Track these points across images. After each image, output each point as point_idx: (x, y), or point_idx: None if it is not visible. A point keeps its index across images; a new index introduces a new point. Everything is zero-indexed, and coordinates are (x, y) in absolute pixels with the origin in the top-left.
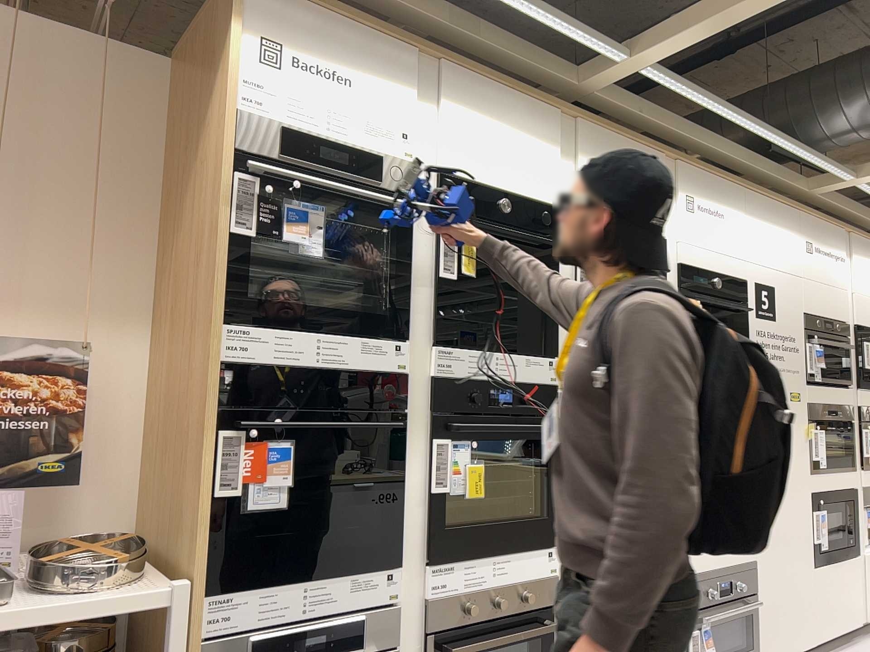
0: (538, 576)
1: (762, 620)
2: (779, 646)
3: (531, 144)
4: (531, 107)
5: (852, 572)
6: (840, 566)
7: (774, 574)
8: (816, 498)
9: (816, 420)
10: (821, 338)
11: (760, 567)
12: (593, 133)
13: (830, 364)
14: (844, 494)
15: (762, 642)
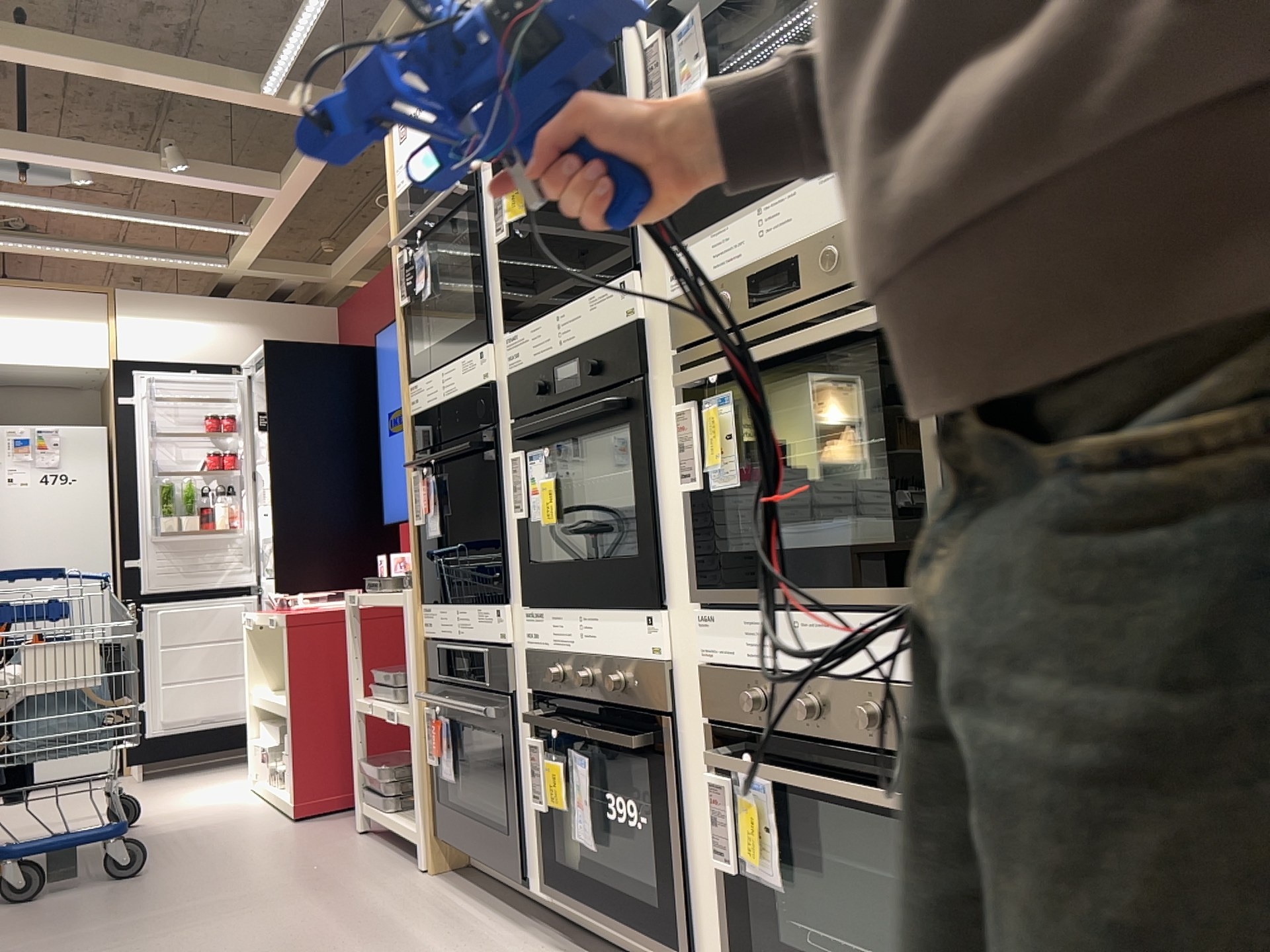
0: (635, 655)
1: None
2: None
3: None
4: None
5: None
6: None
7: None
8: None
9: None
10: None
11: None
12: None
13: None
14: None
15: None
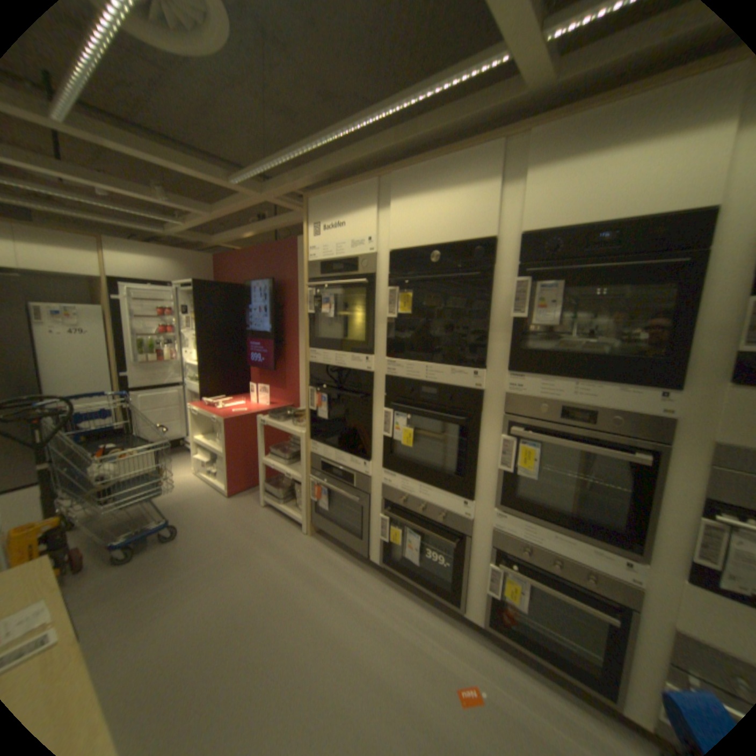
0: (454, 513)
1: None
2: None
3: (463, 193)
4: (465, 158)
5: None
6: None
7: None
8: None
9: None
10: None
11: None
12: (553, 131)
13: None
14: None
15: None
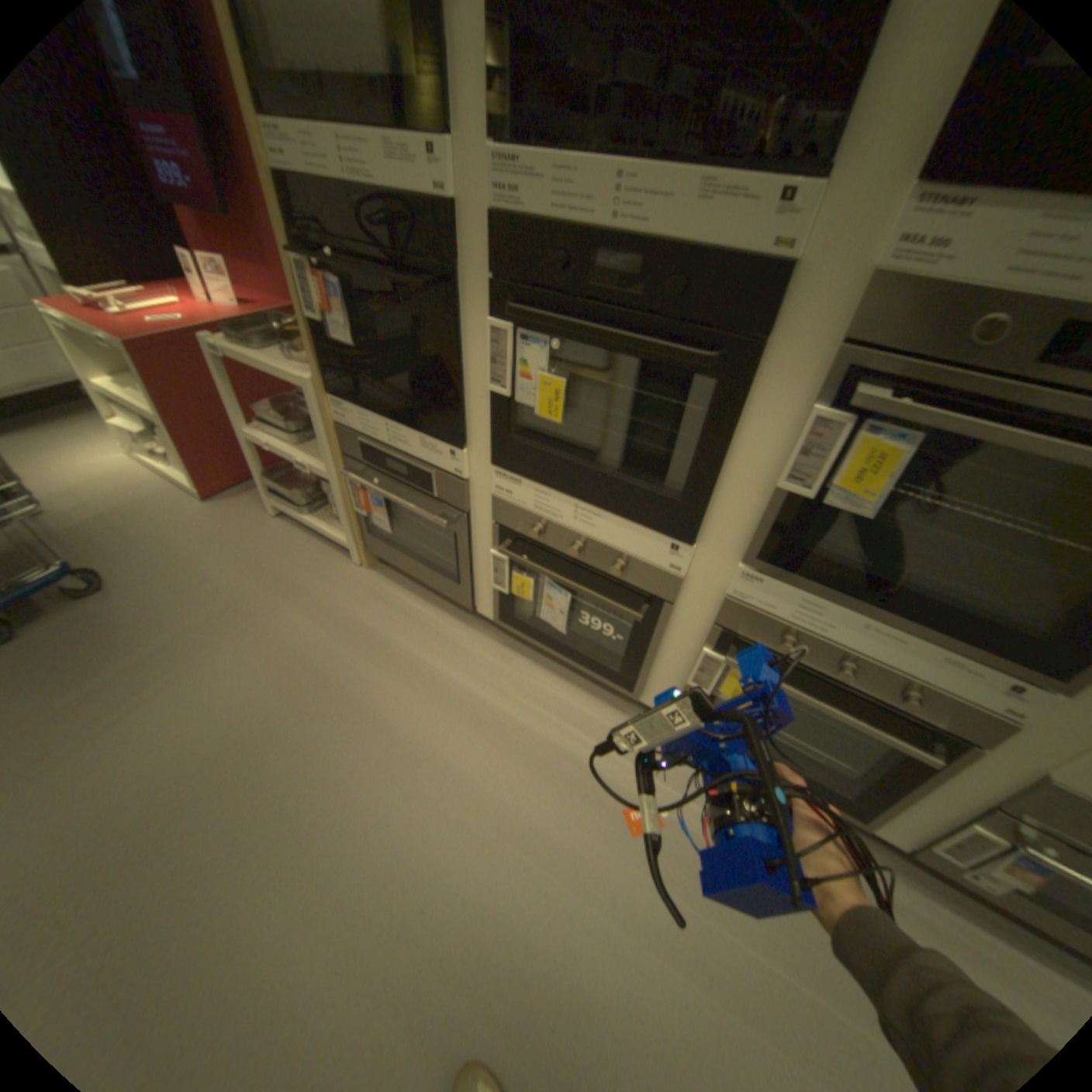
0: (646, 560)
1: None
2: None
3: None
4: None
5: None
6: None
7: None
8: None
9: None
10: None
11: None
12: None
13: None
14: None
15: None
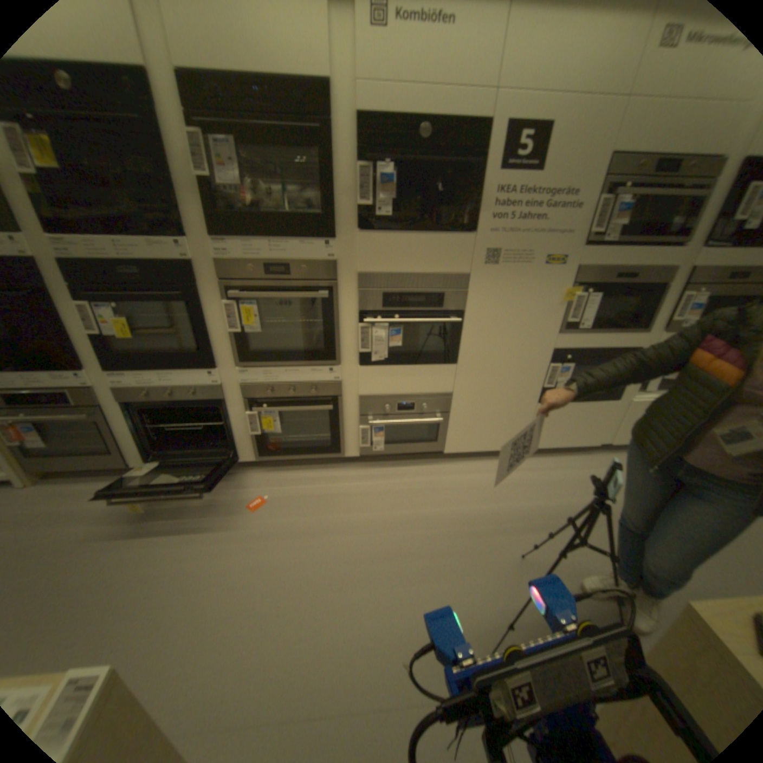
0: (202, 384)
1: (452, 430)
2: (471, 446)
3: None
4: None
5: (599, 412)
6: (580, 407)
7: (476, 404)
8: (564, 354)
9: (600, 283)
10: (644, 186)
11: (458, 398)
12: None
13: (658, 218)
14: (616, 353)
15: (450, 441)
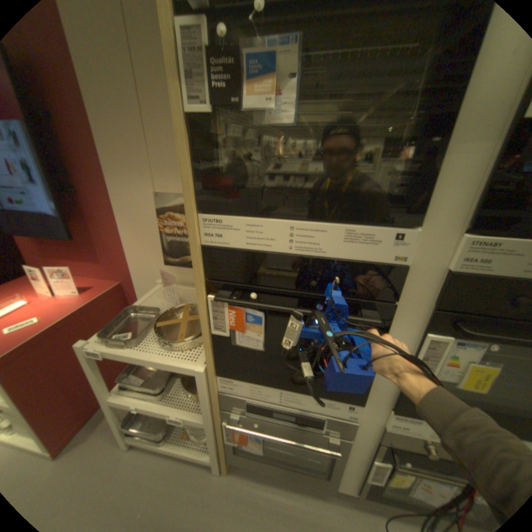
0: None
1: None
2: None
3: None
4: None
5: None
6: None
7: None
8: None
9: None
10: None
11: None
12: None
13: None
14: None
15: None
